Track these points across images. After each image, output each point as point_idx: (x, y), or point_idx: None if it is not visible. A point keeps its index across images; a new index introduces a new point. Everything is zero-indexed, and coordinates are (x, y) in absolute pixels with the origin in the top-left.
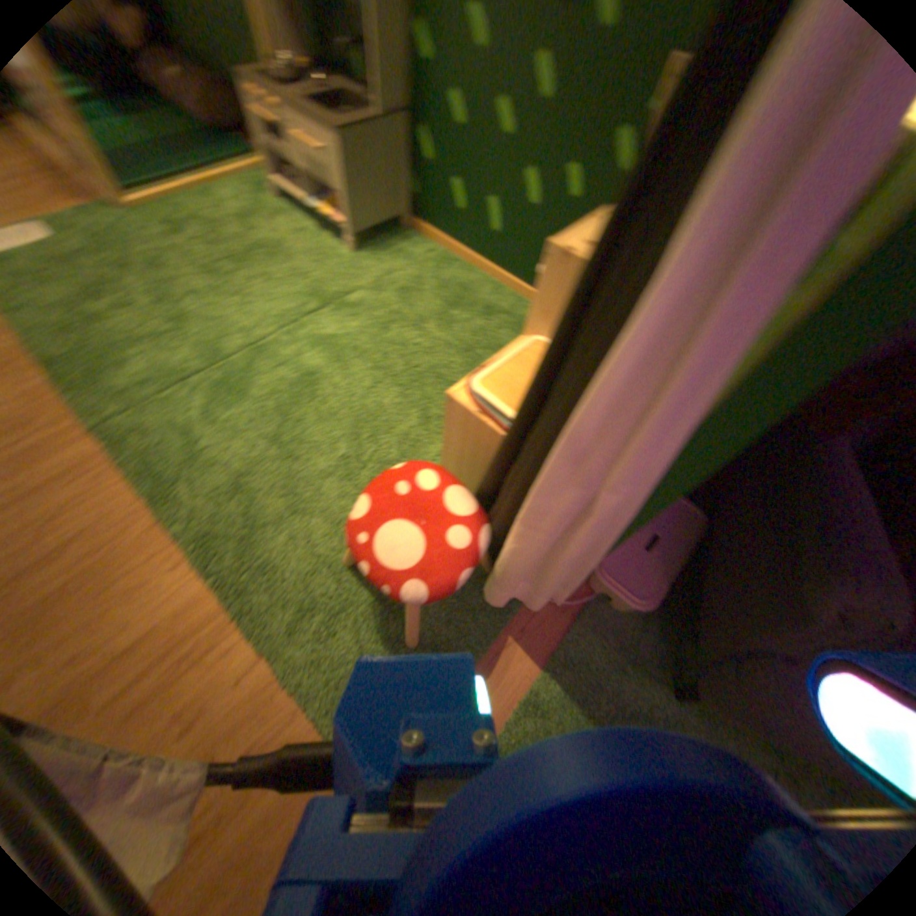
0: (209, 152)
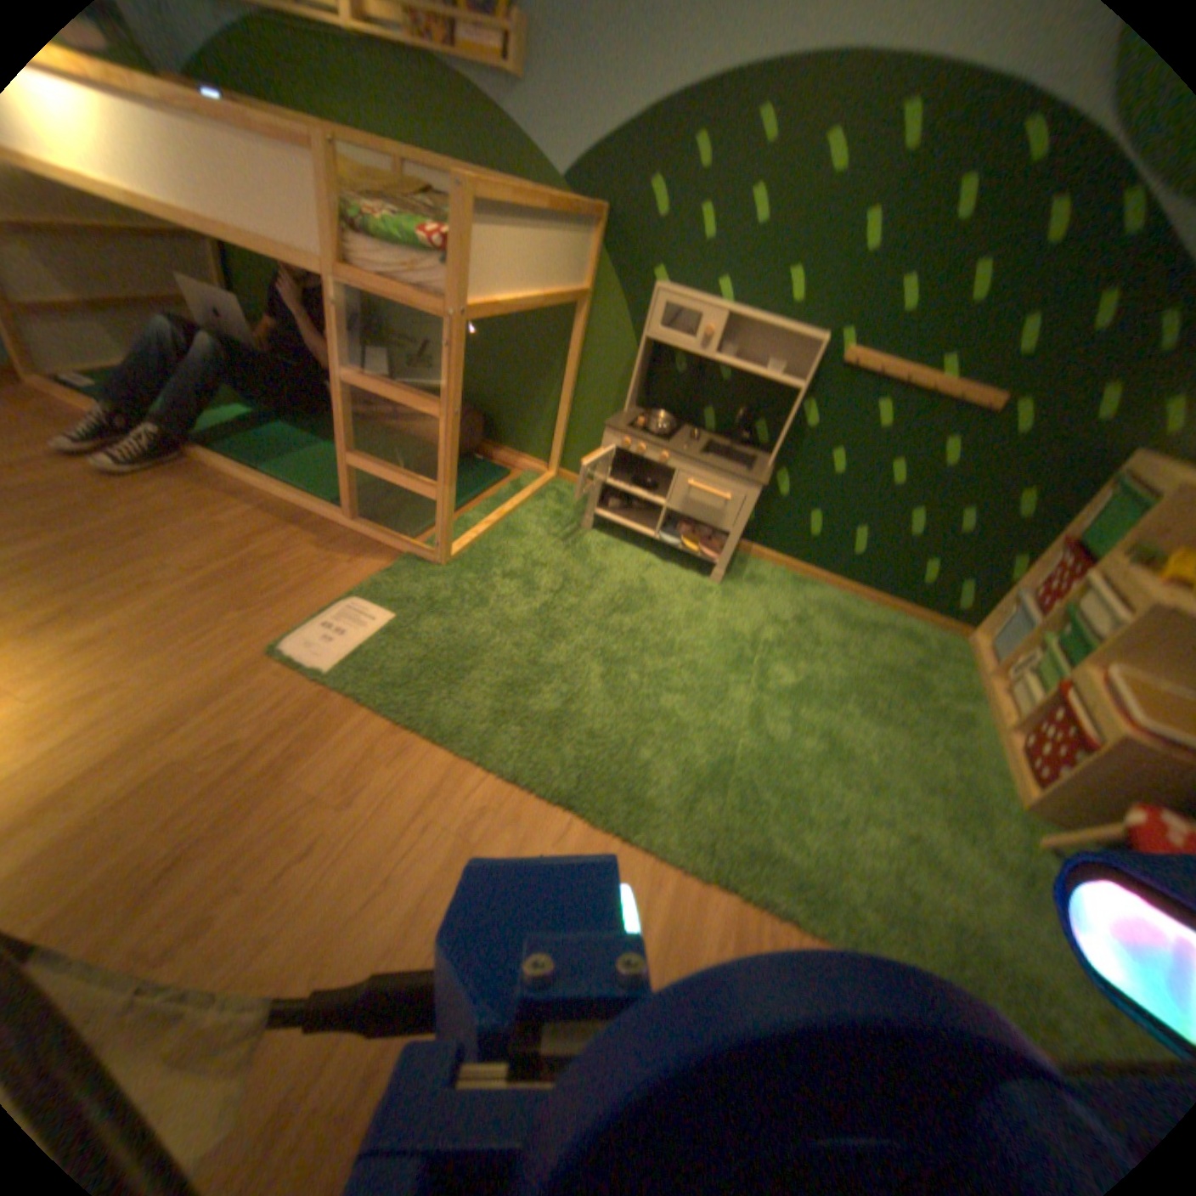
0: (474, 479)
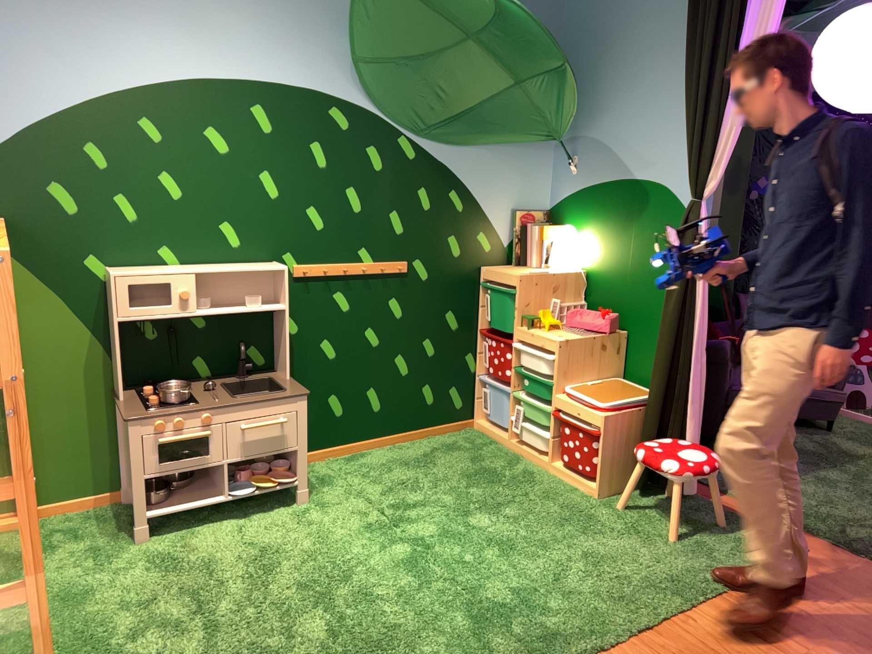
0: None
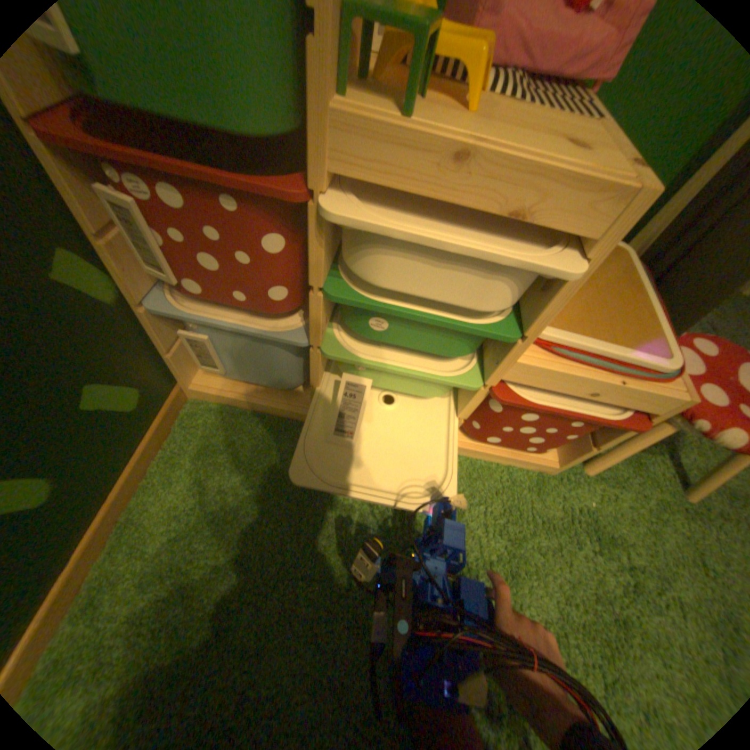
0: None
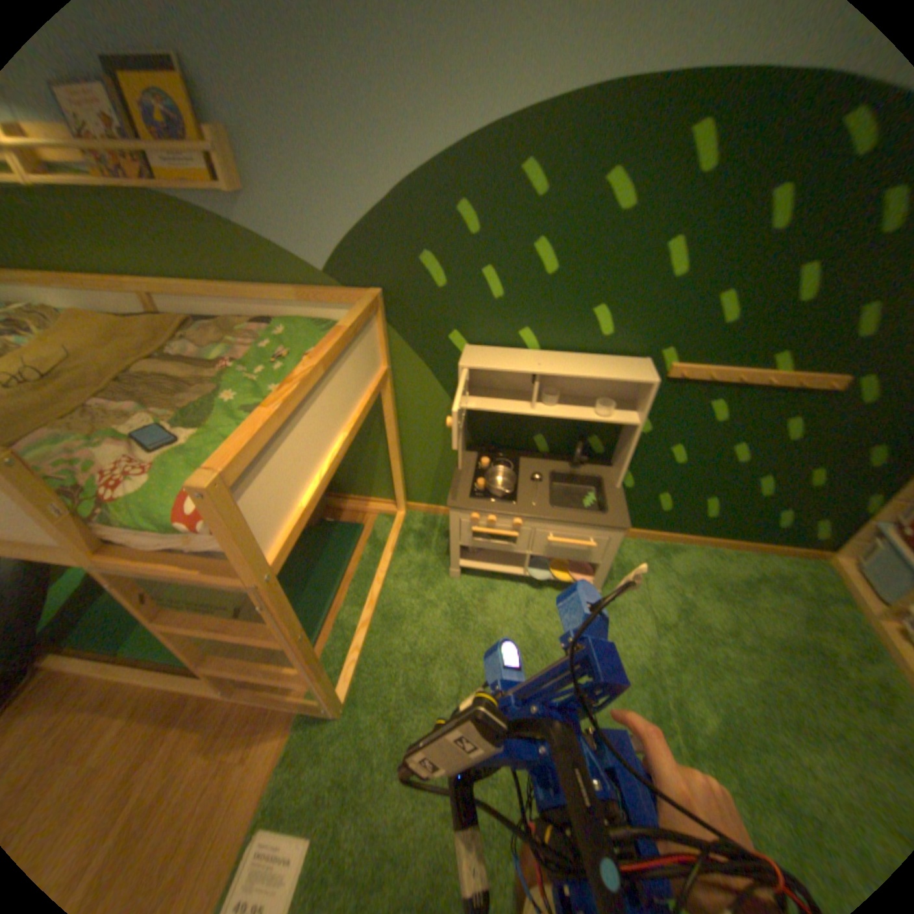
0: (336, 557)
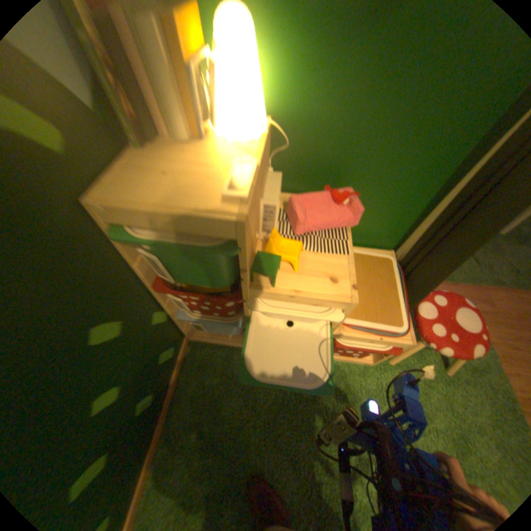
0: None
